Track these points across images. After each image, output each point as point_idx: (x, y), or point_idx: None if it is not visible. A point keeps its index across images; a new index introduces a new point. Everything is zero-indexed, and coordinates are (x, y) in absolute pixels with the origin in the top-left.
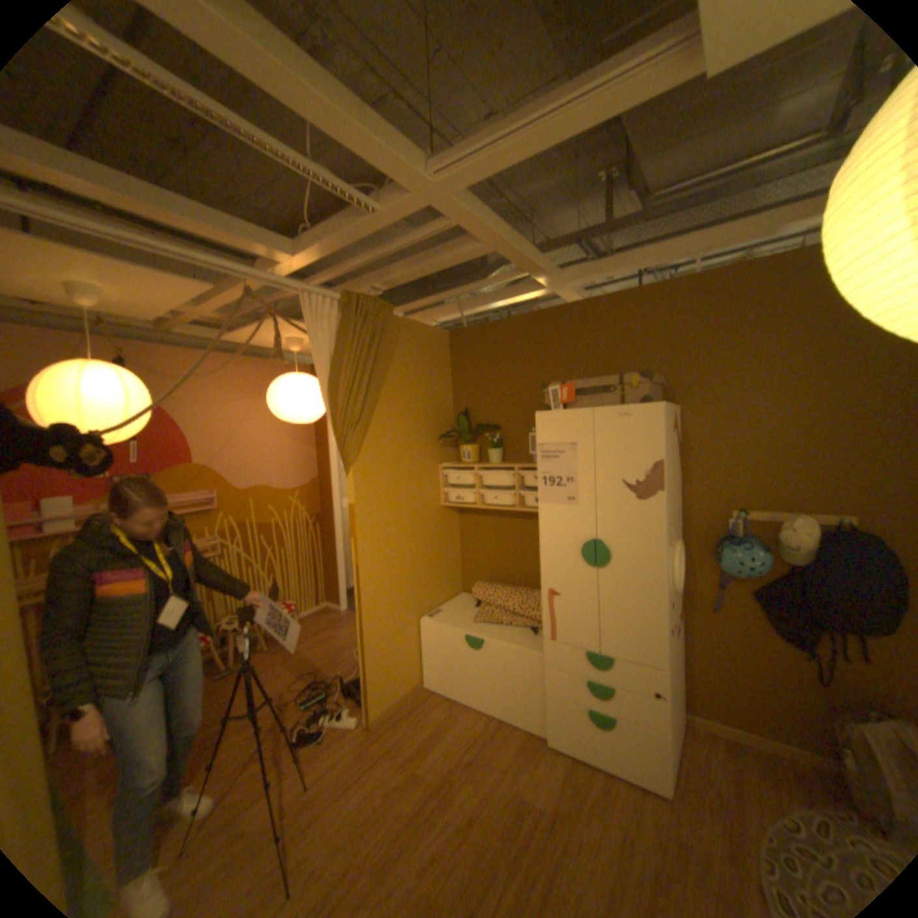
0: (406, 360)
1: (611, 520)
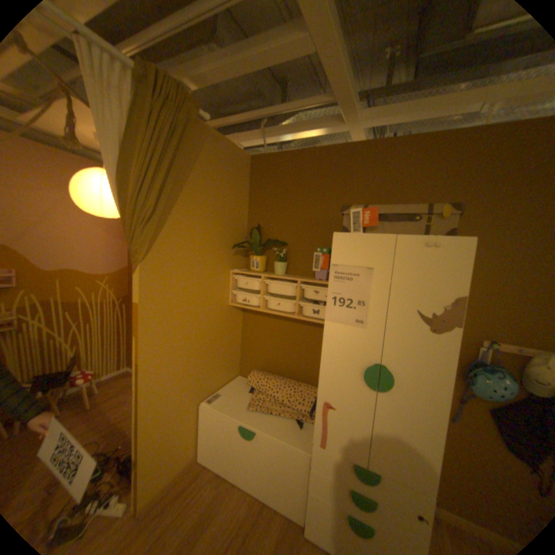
0: (210, 170)
1: (399, 348)
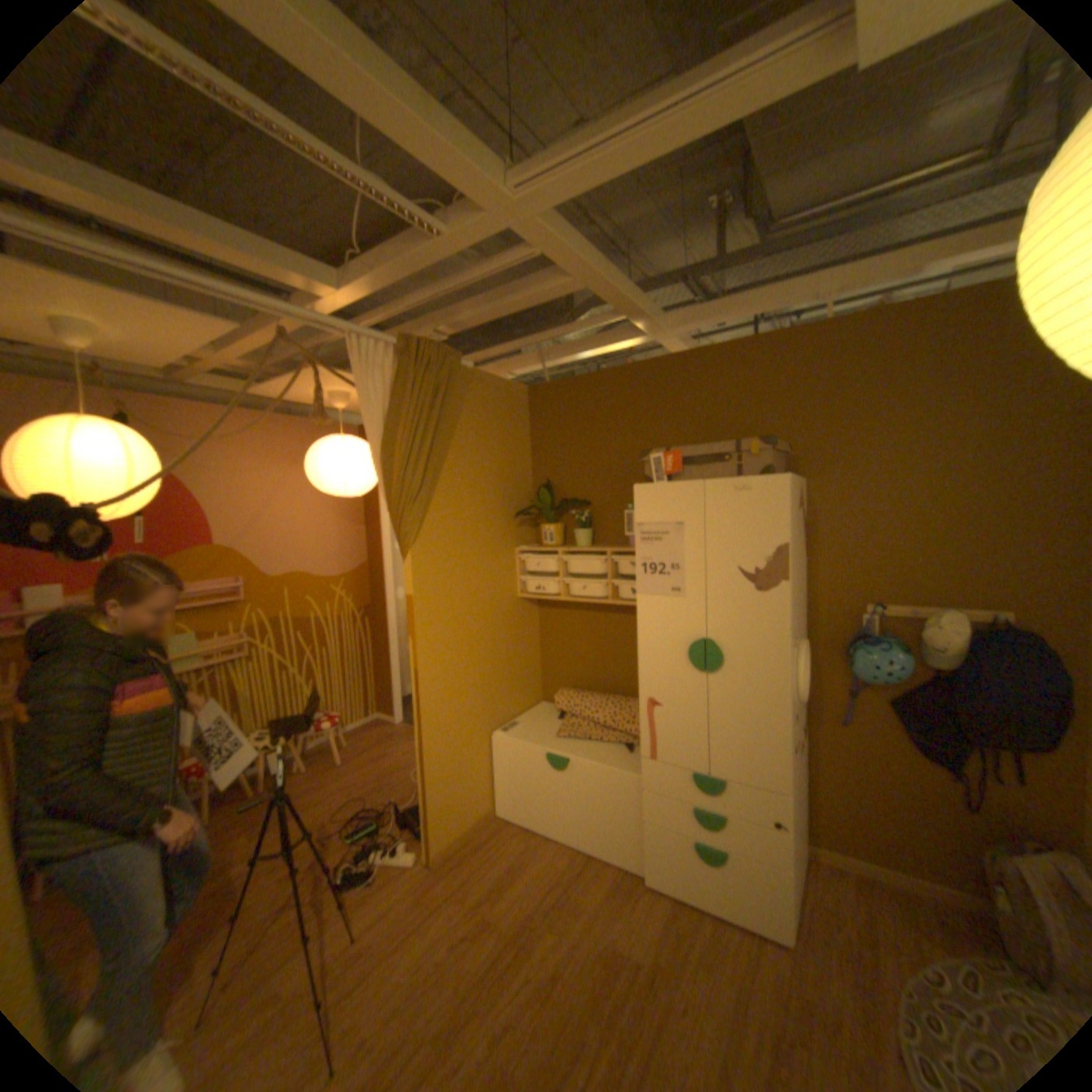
0: (476, 421)
1: (724, 616)
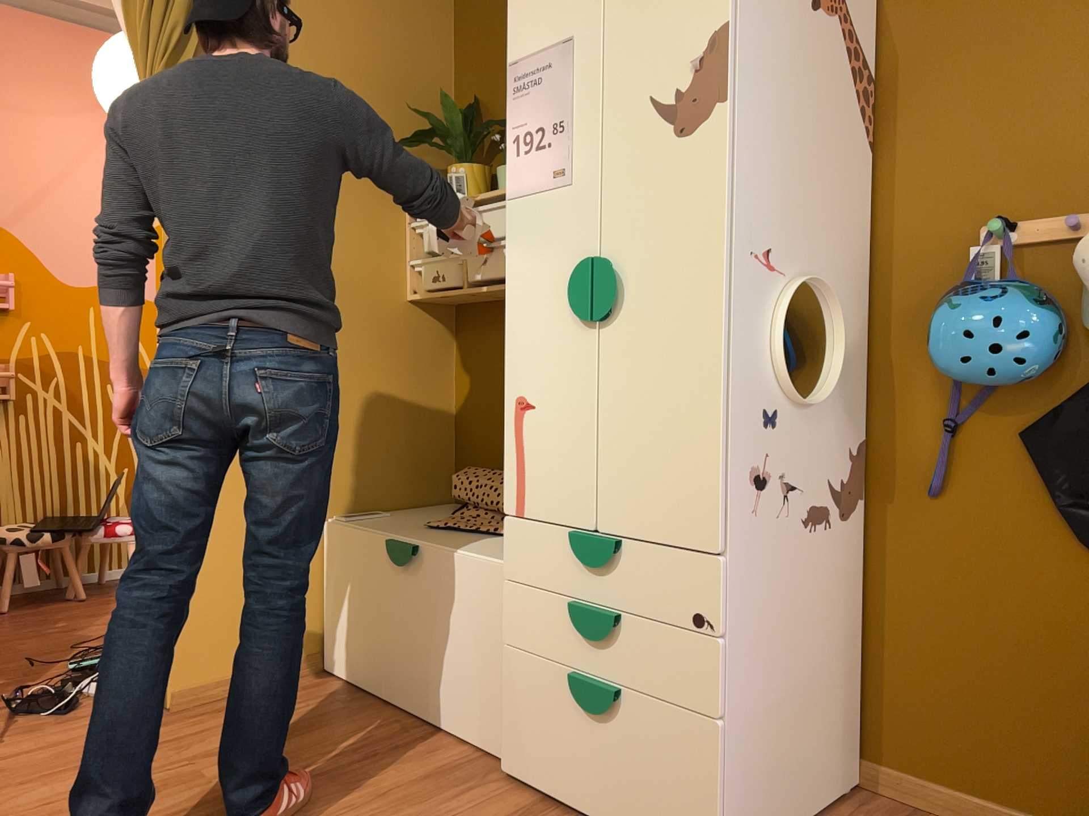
0: None
1: (627, 202)
